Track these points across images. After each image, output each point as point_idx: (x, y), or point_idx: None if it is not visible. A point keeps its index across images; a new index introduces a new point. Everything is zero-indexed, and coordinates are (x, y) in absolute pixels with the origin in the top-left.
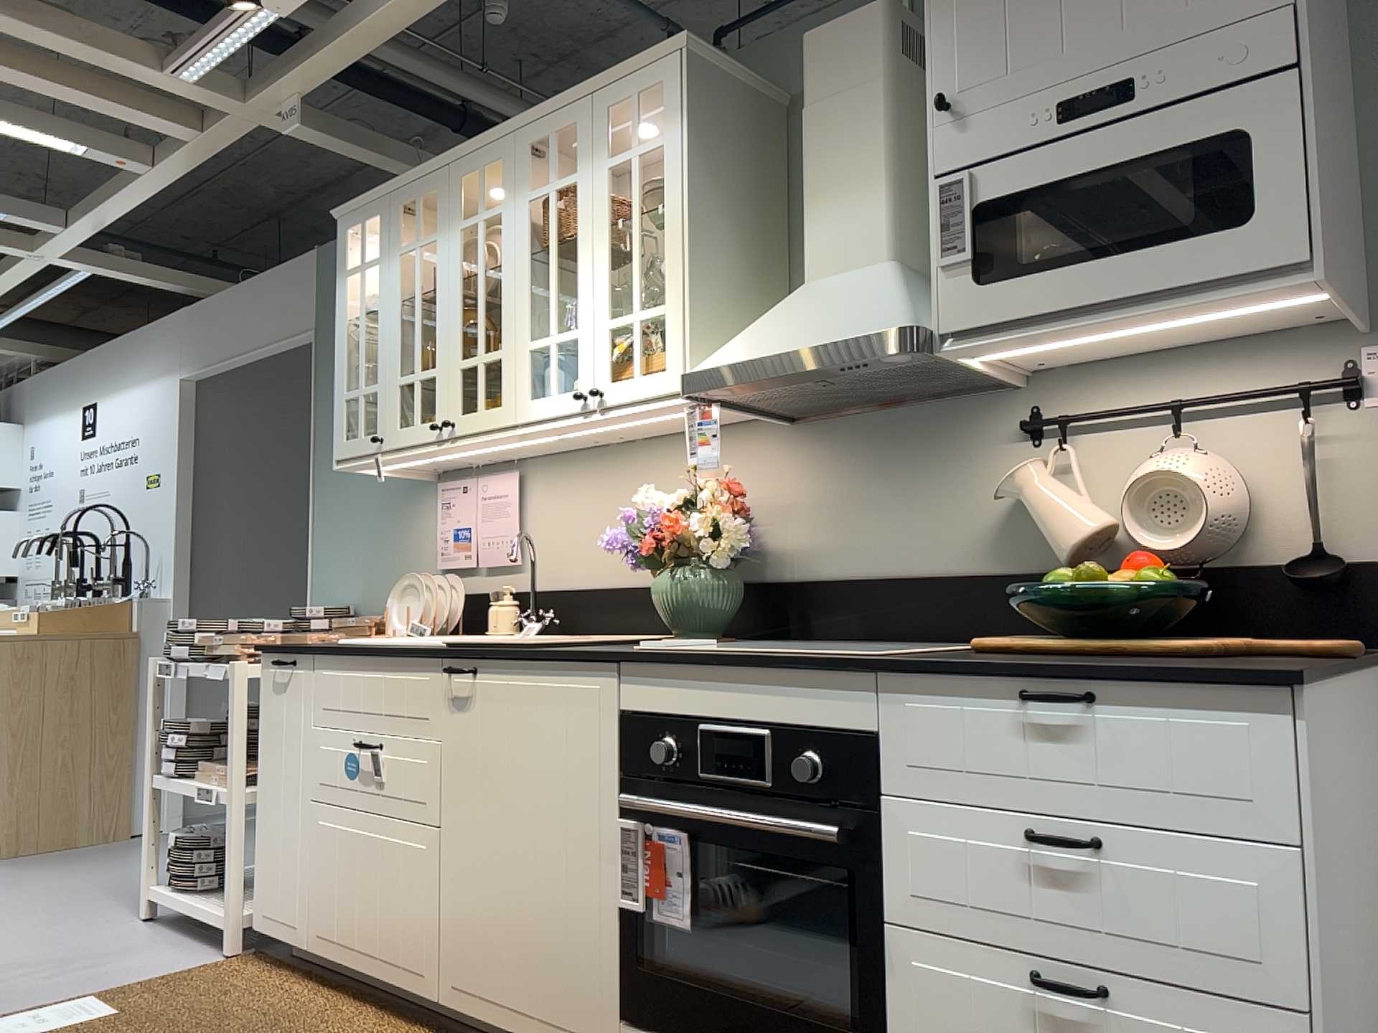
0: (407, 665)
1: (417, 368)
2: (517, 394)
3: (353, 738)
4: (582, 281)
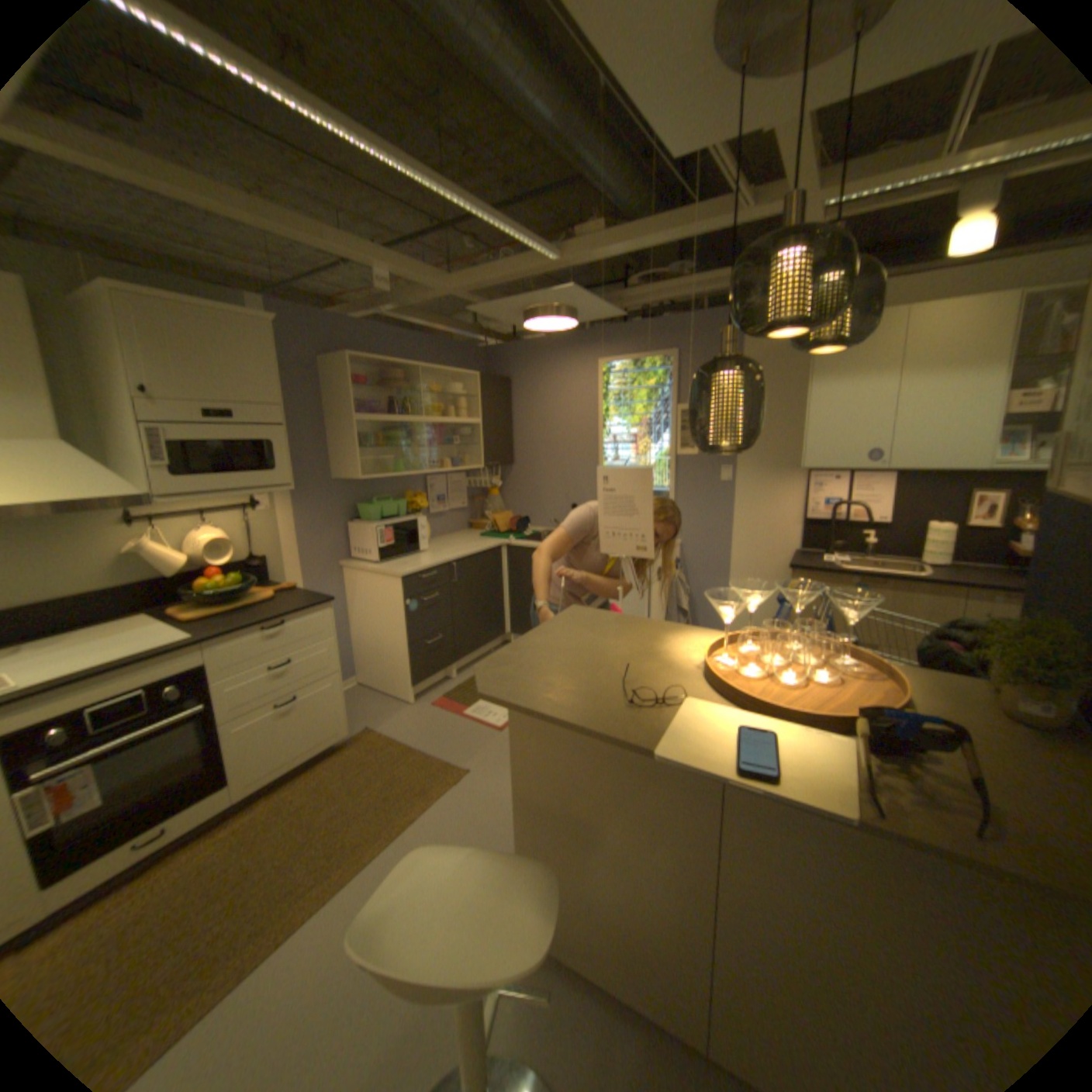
0: None
1: None
2: None
3: None
4: None
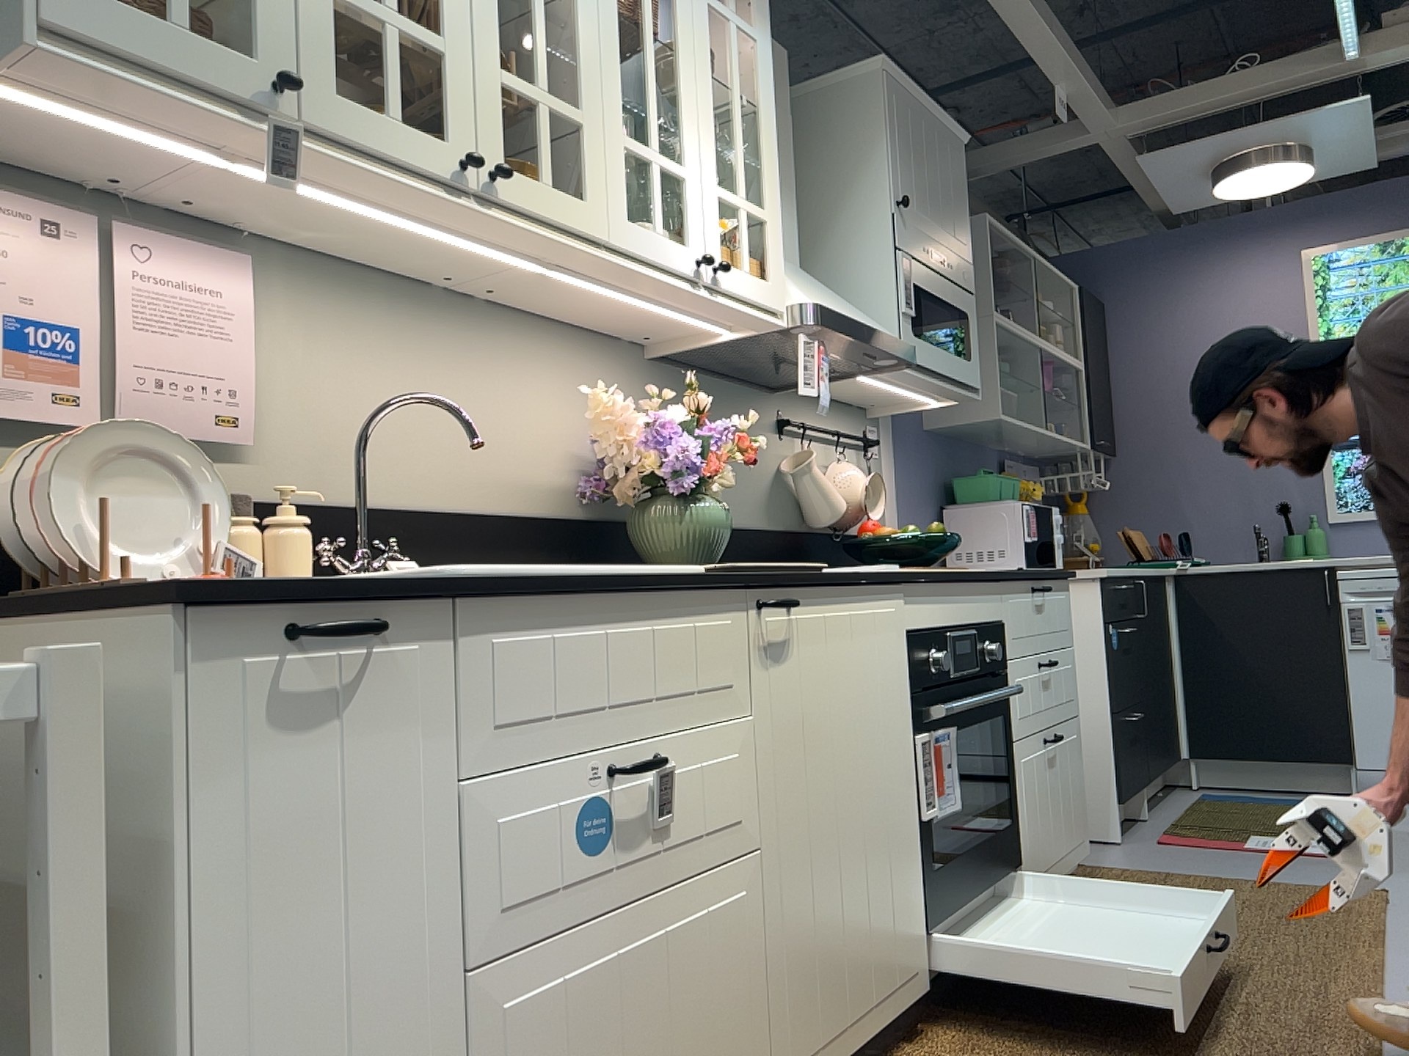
0: (694, 605)
1: (391, 1)
2: (613, 202)
3: (585, 770)
4: (689, 114)
